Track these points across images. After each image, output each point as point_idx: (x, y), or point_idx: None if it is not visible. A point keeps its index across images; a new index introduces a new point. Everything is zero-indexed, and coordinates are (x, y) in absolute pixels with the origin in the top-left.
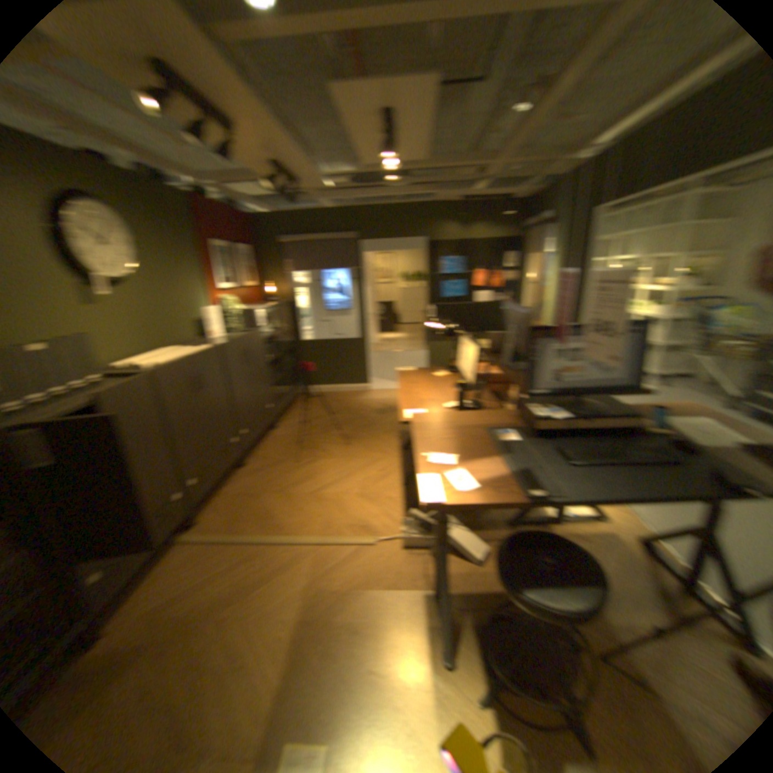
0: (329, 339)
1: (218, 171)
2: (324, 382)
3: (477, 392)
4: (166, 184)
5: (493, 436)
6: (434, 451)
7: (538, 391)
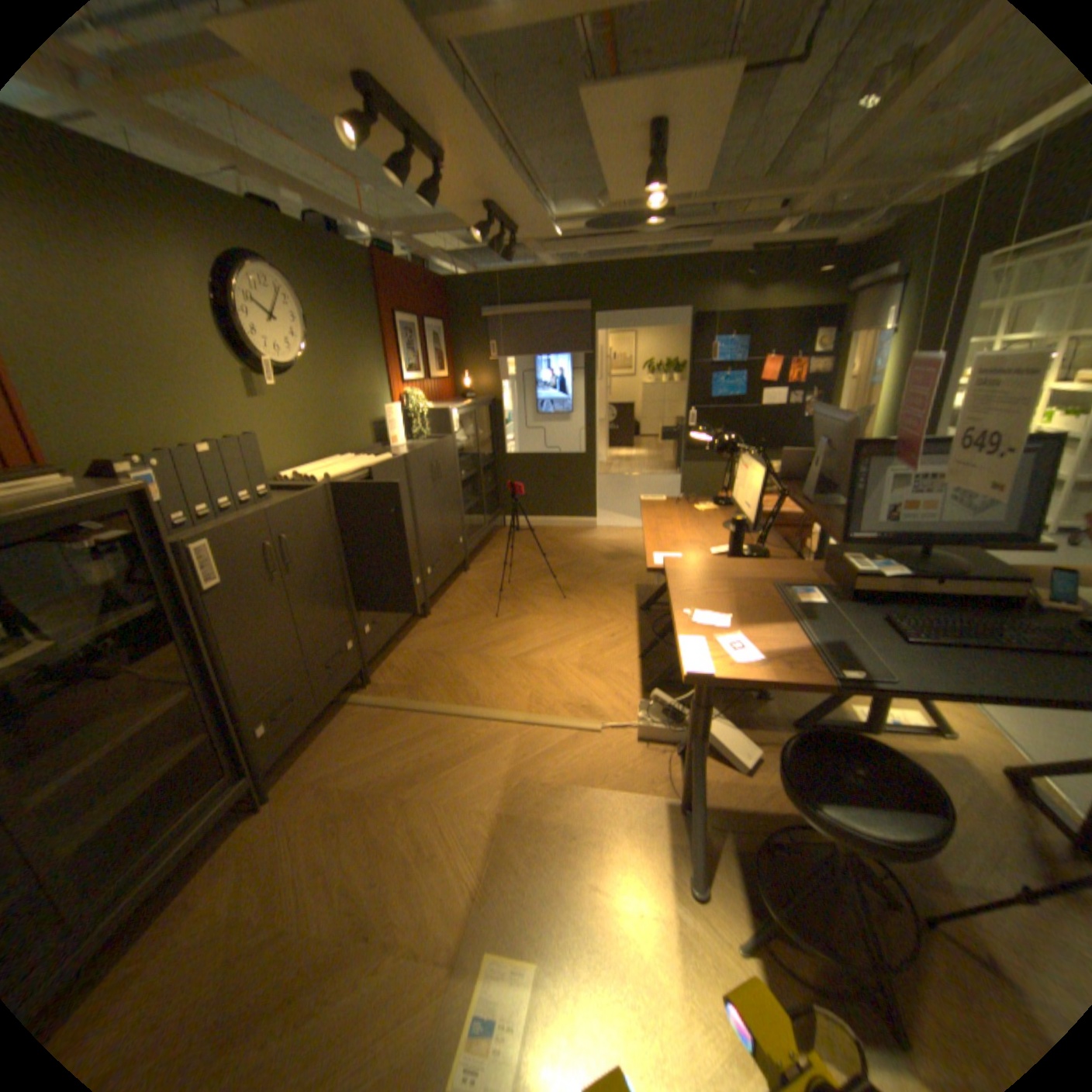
0: (548, 453)
1: (417, 219)
2: (537, 513)
3: (765, 535)
4: (352, 239)
5: (791, 595)
6: (704, 609)
7: (866, 536)
